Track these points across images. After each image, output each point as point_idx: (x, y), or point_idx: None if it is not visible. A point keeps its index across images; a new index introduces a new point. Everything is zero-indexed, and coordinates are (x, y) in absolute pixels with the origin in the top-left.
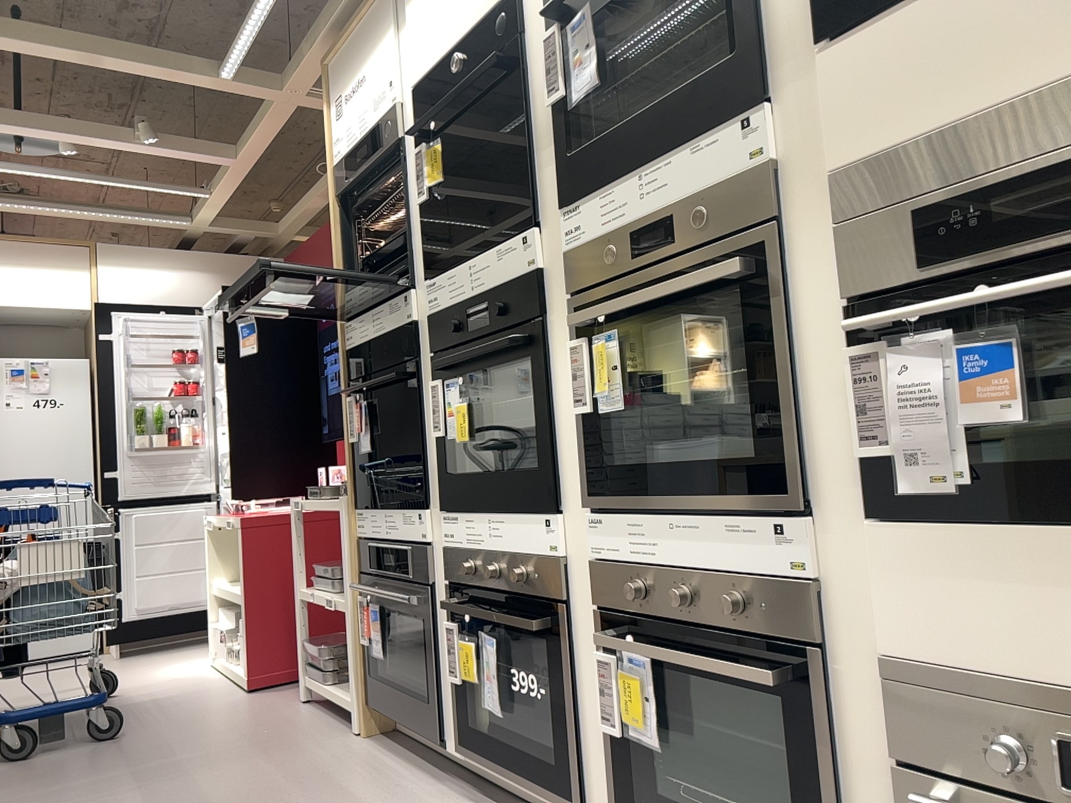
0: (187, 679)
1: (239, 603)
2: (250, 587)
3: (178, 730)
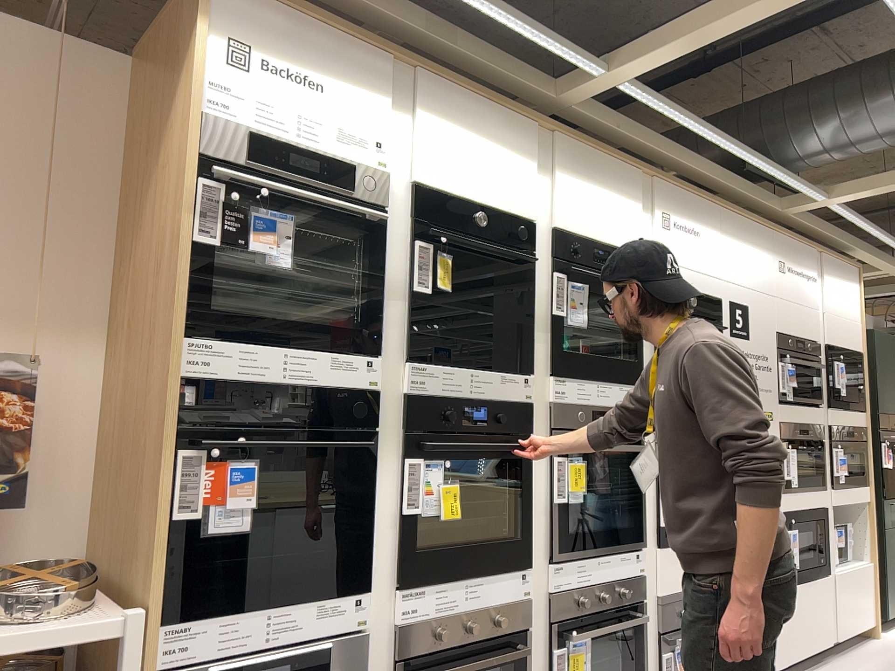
0: None
1: None
2: None
3: None
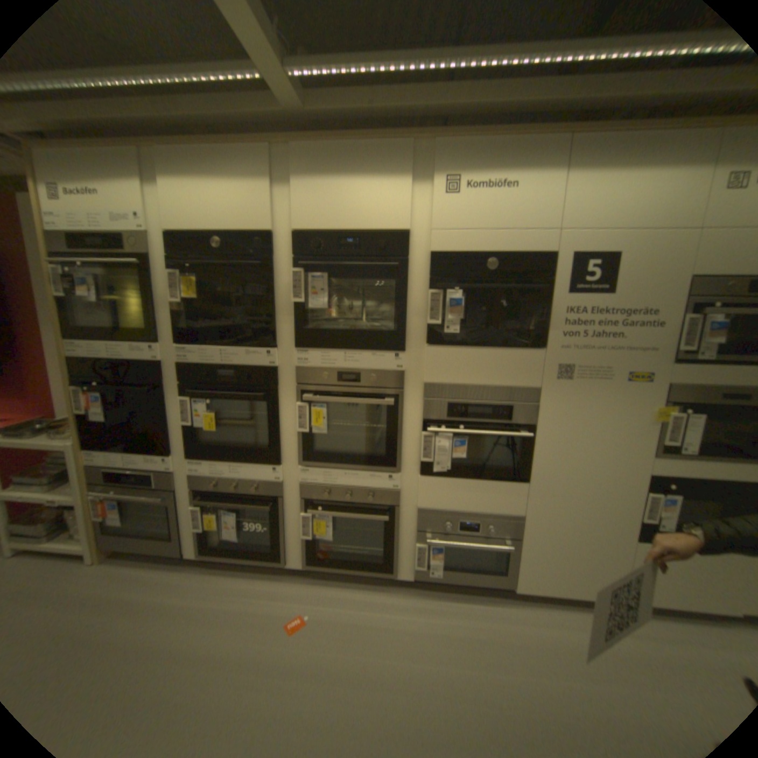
0: None
1: None
2: None
3: None
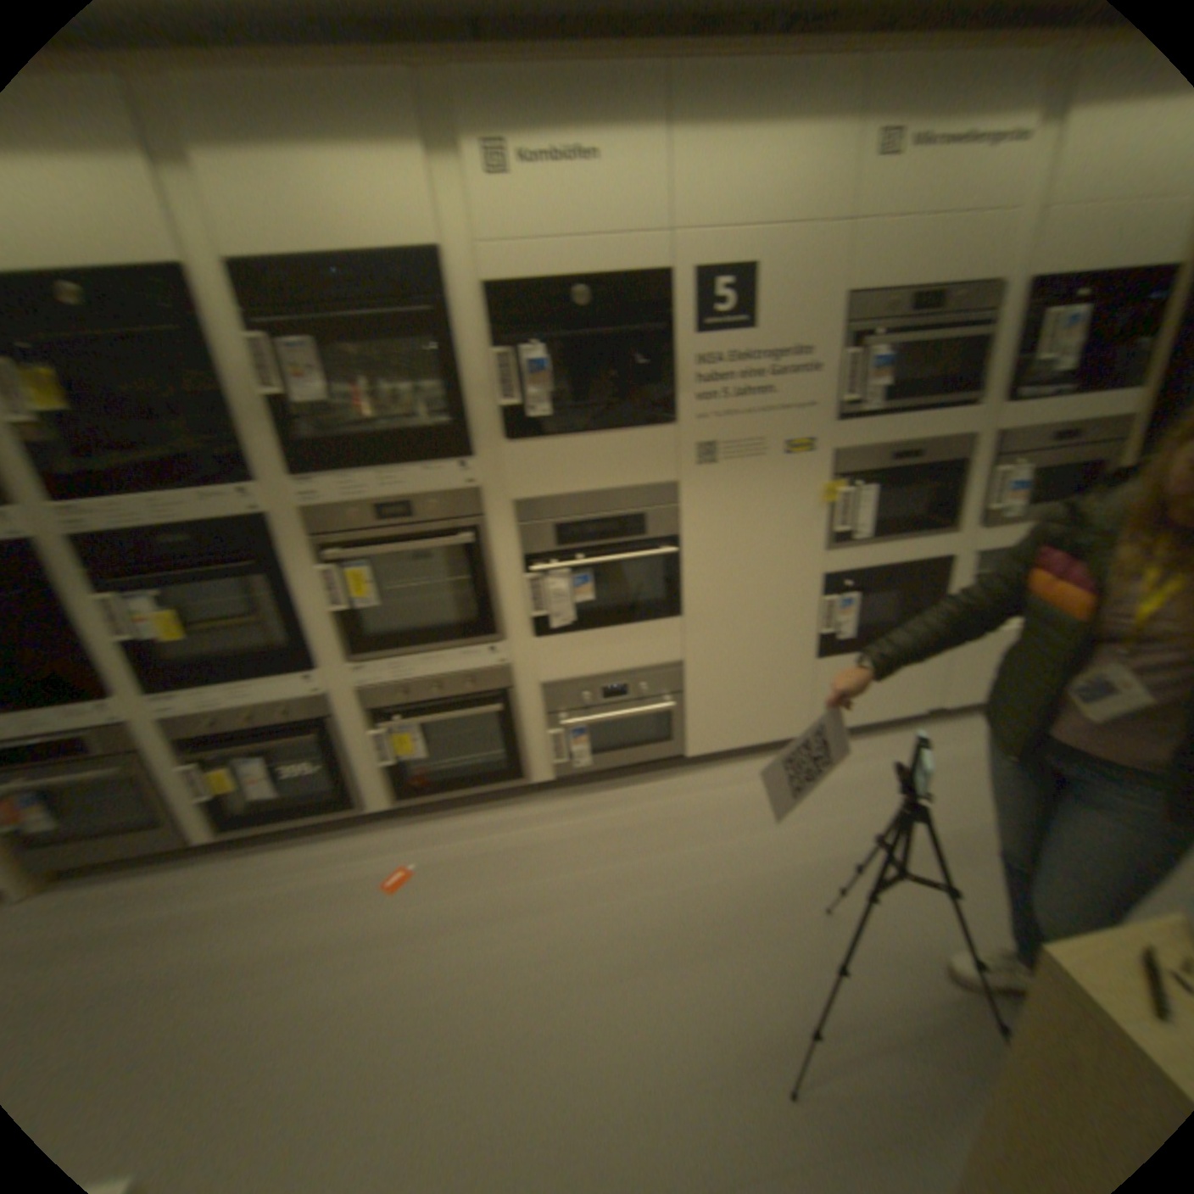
0: None
1: None
2: None
3: None
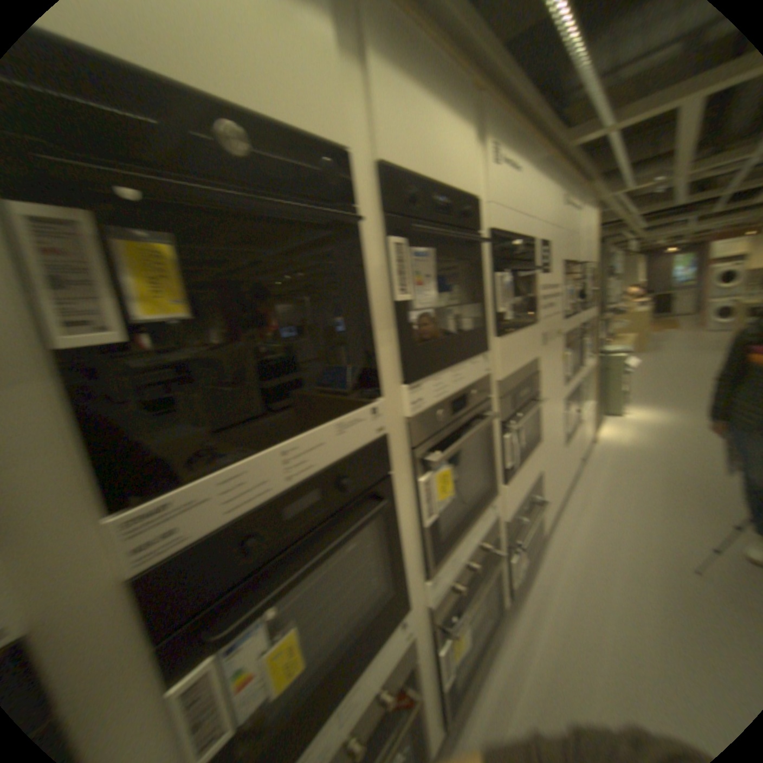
0: None
1: None
2: None
3: None
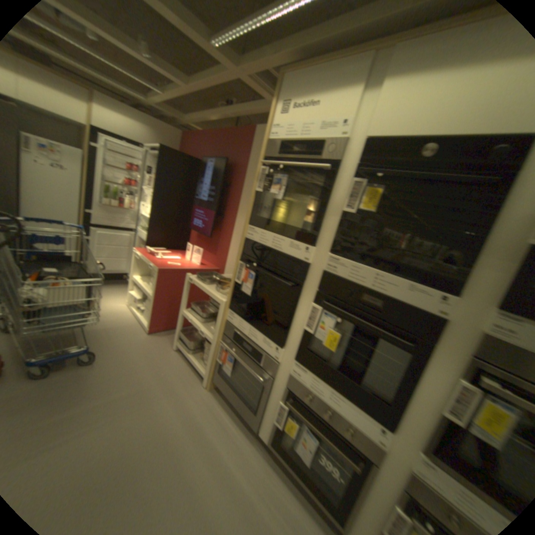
0: (116, 316)
1: (146, 296)
2: (155, 297)
3: (120, 364)
